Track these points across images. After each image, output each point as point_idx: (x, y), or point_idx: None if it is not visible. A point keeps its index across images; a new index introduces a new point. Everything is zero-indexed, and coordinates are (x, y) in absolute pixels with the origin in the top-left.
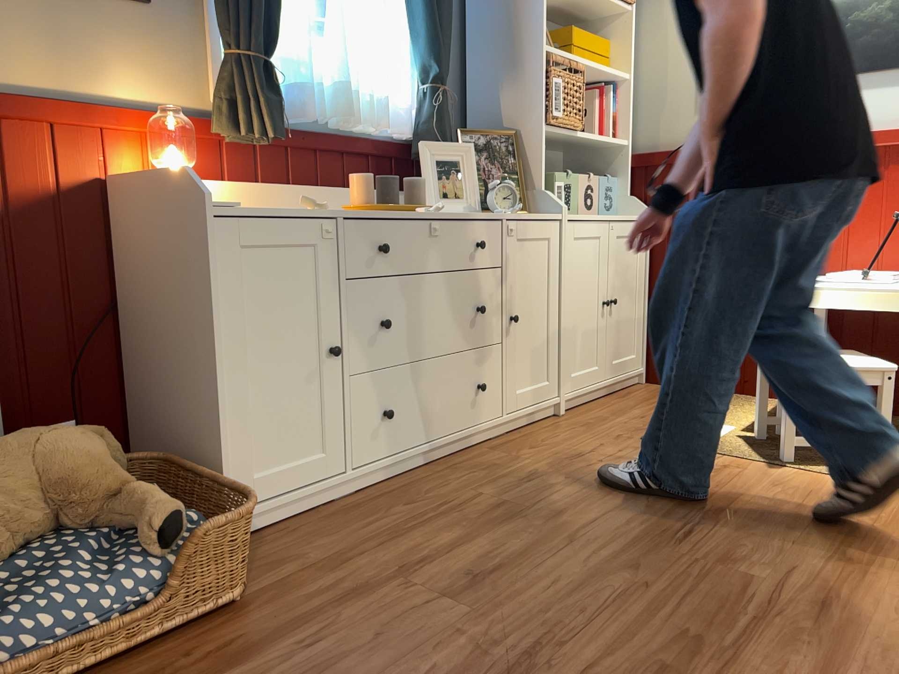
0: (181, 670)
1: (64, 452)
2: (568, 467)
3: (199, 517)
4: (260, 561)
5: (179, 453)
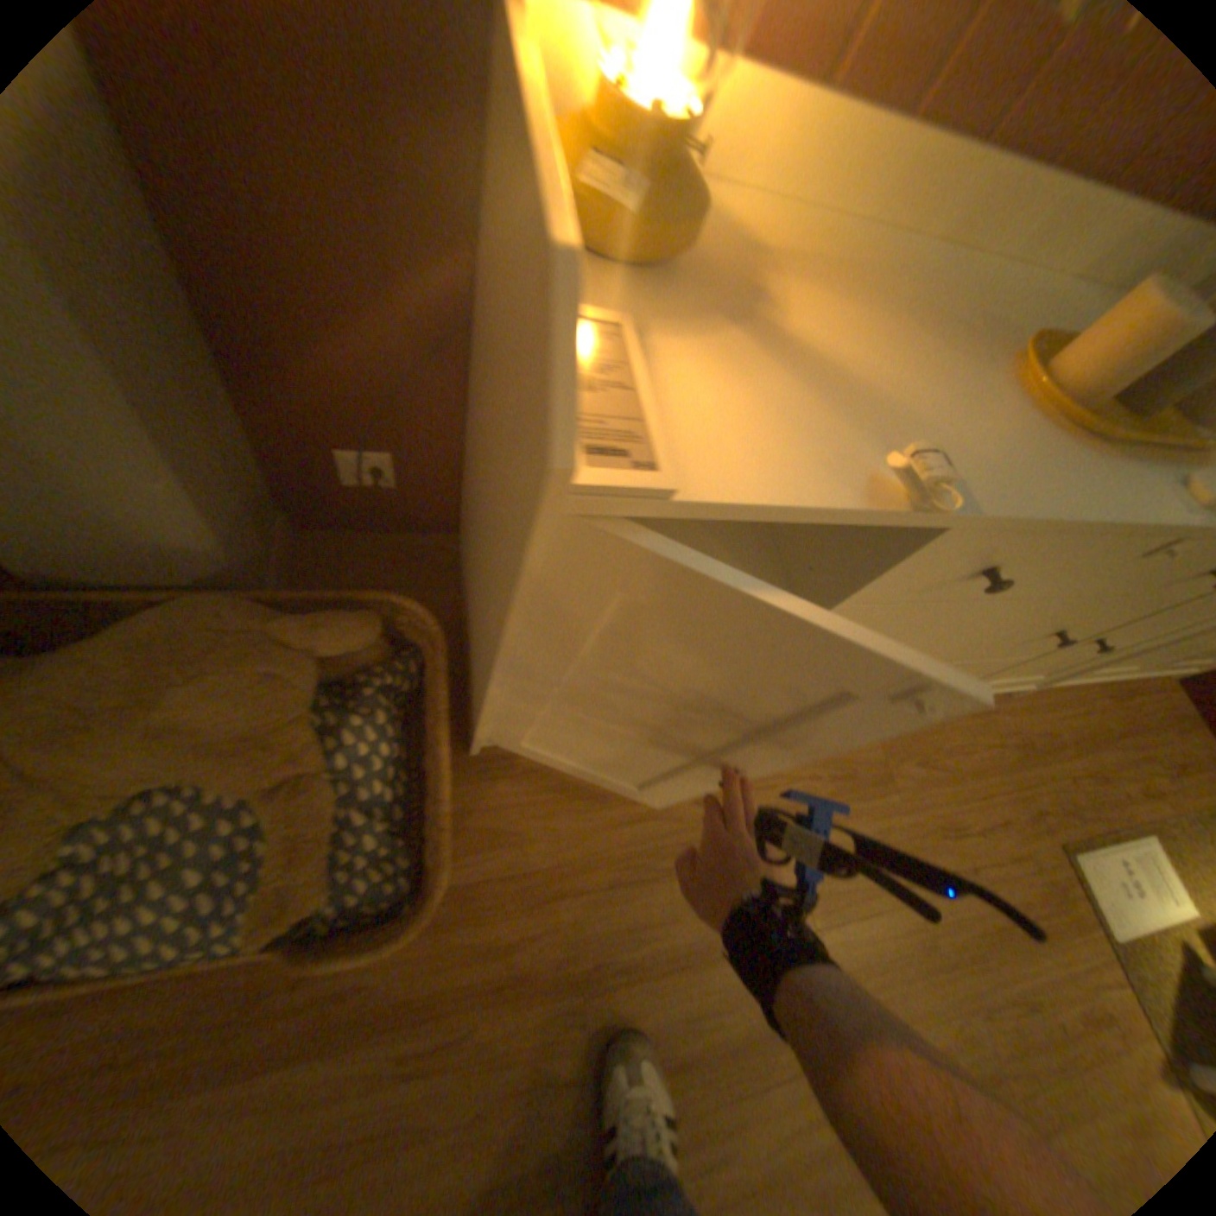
0: (281, 1013)
1: (211, 724)
2: (931, 857)
3: (393, 836)
4: (486, 817)
5: (475, 614)
